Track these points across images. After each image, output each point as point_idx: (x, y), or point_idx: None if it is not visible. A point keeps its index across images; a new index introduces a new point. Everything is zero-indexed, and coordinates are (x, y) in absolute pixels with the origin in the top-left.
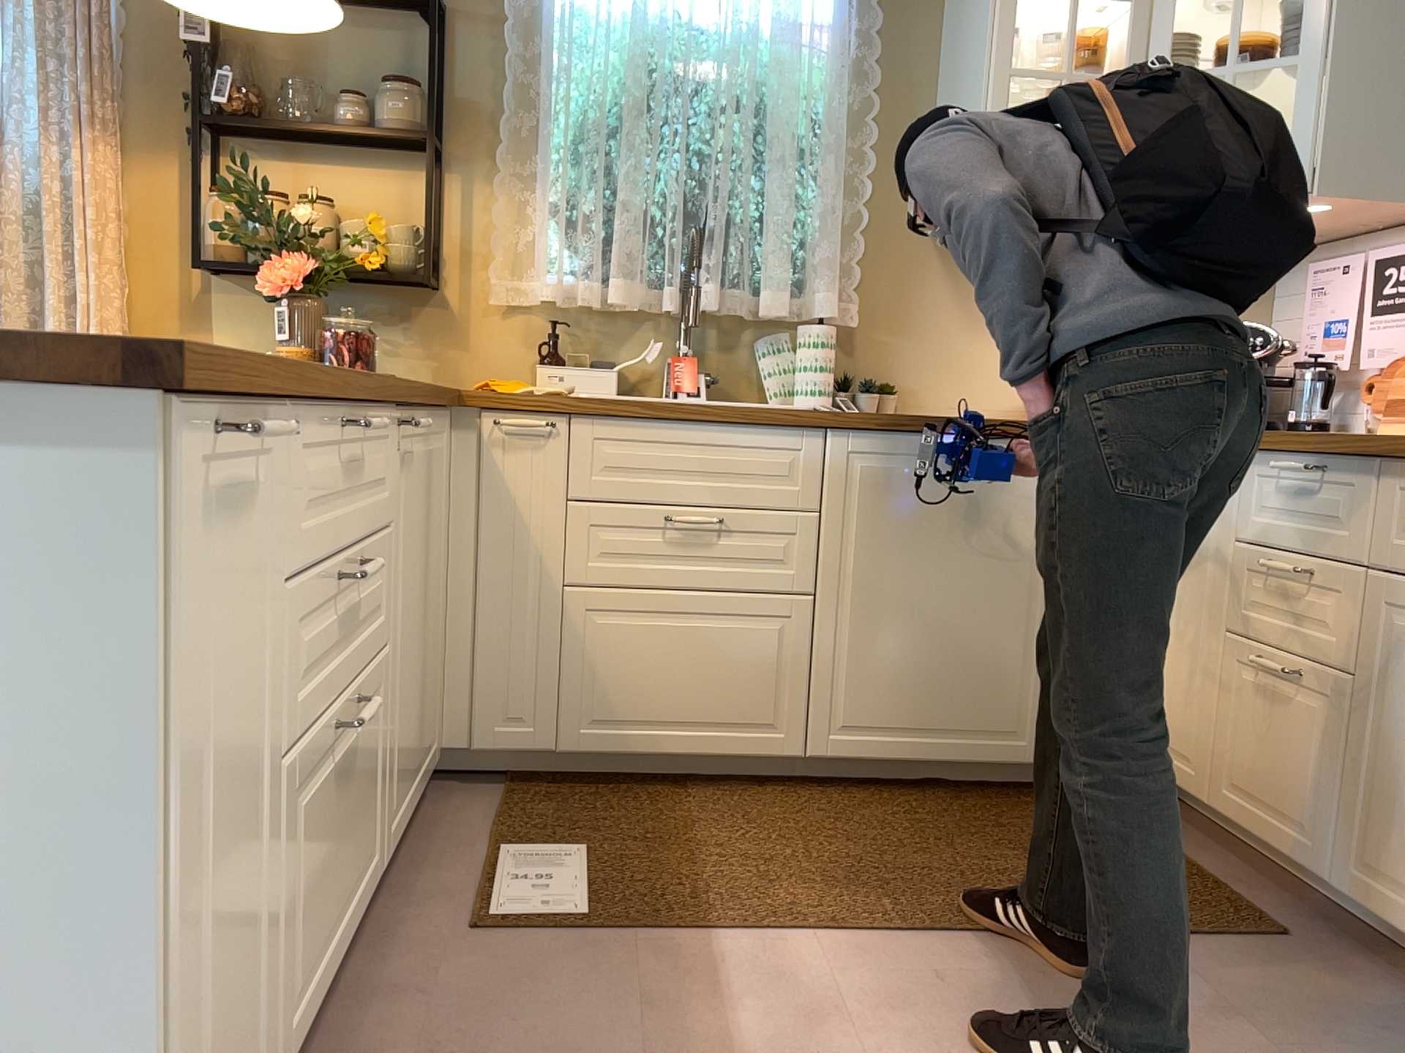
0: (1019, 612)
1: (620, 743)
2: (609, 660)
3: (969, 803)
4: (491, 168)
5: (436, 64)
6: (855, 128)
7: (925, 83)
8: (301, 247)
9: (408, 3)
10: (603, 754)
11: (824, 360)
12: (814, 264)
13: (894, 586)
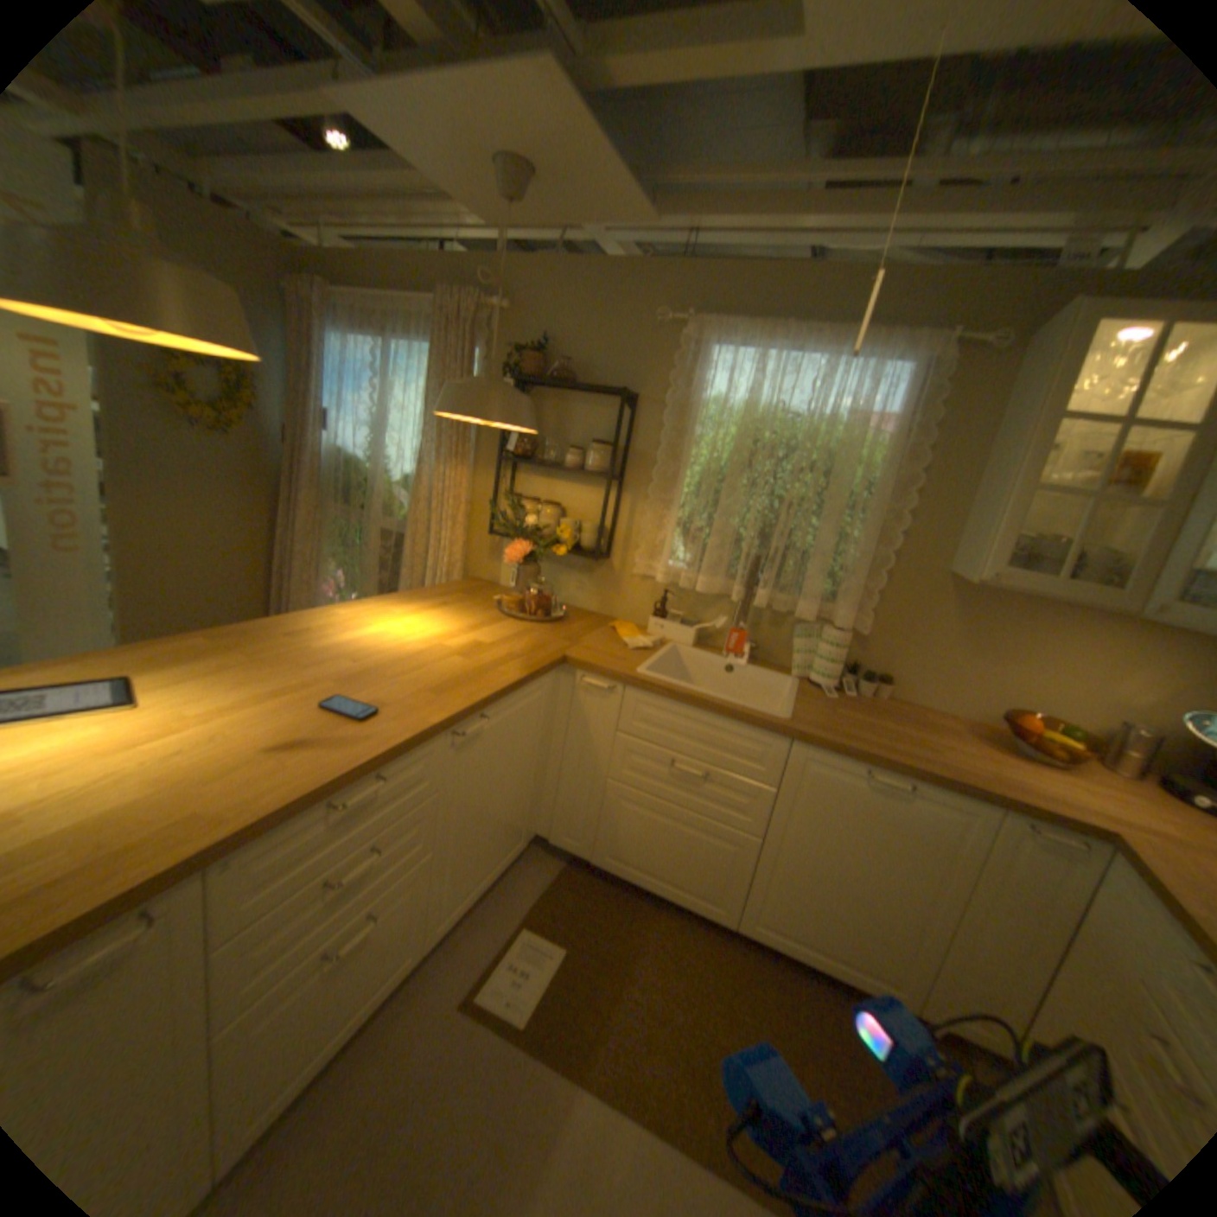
0: (922, 913)
1: (626, 876)
2: (627, 830)
3: (847, 1019)
4: (647, 493)
5: (618, 435)
6: (903, 494)
7: (975, 463)
8: (527, 538)
9: (614, 392)
10: (616, 877)
11: (836, 658)
12: (843, 591)
13: (823, 858)
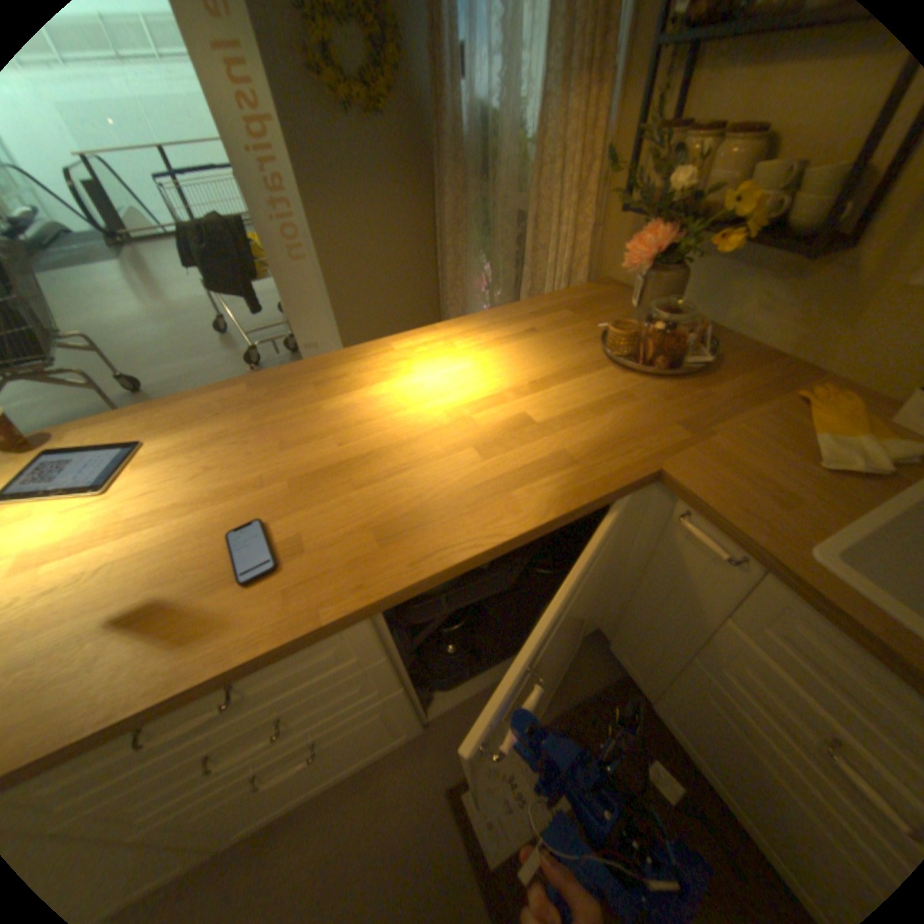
0: None
1: (696, 760)
2: (711, 728)
3: None
4: None
5: None
6: None
7: None
8: (670, 215)
9: None
10: (683, 747)
11: None
12: None
13: None
